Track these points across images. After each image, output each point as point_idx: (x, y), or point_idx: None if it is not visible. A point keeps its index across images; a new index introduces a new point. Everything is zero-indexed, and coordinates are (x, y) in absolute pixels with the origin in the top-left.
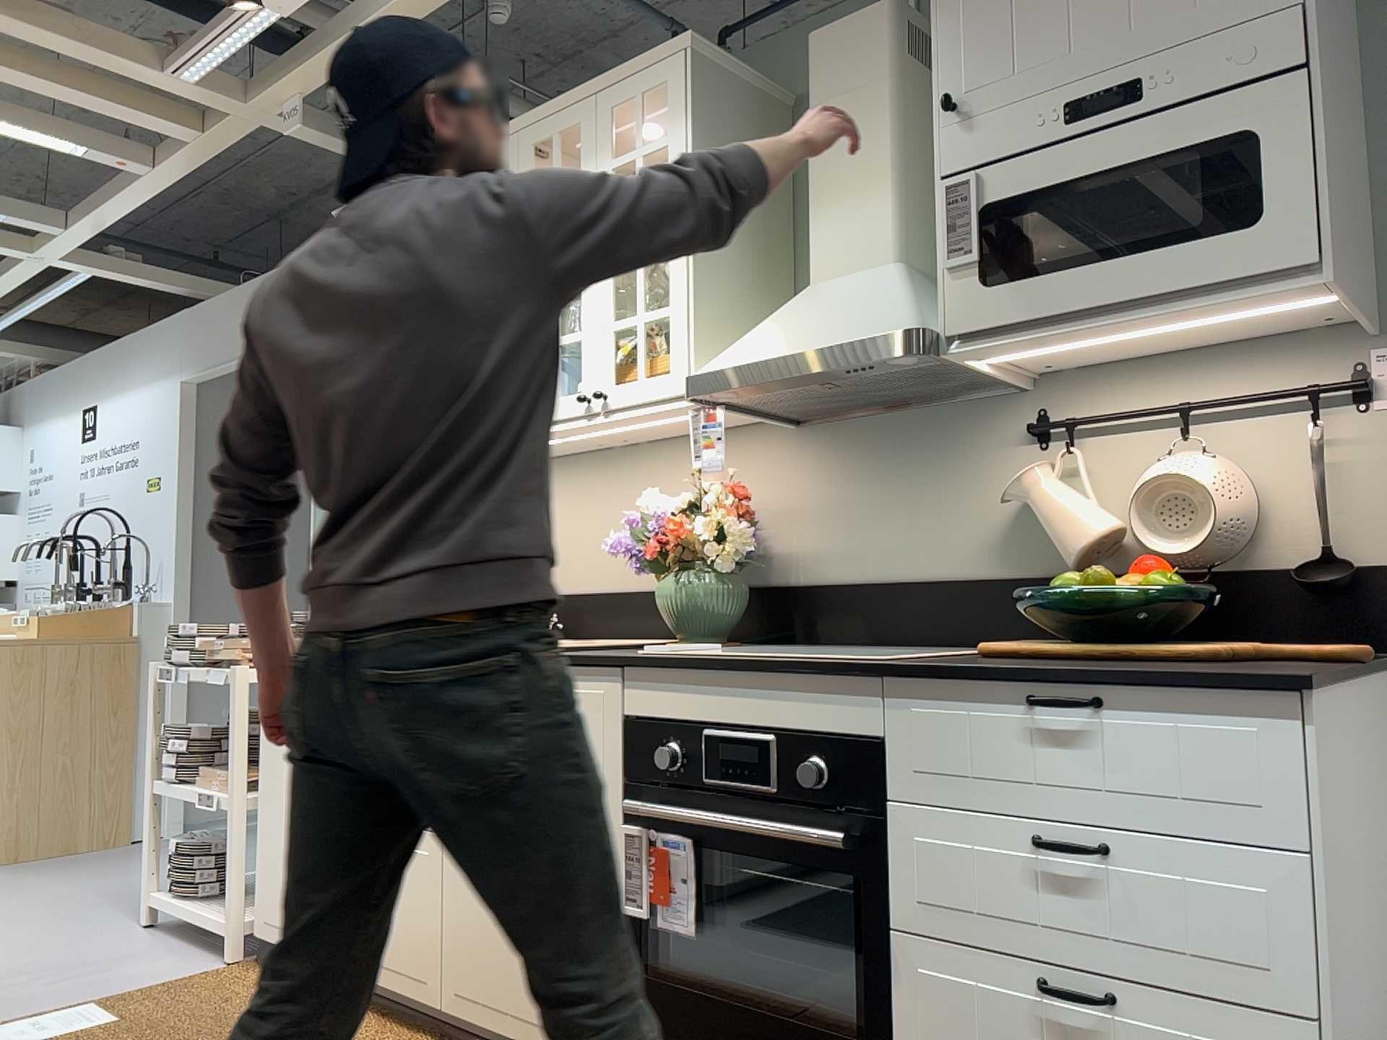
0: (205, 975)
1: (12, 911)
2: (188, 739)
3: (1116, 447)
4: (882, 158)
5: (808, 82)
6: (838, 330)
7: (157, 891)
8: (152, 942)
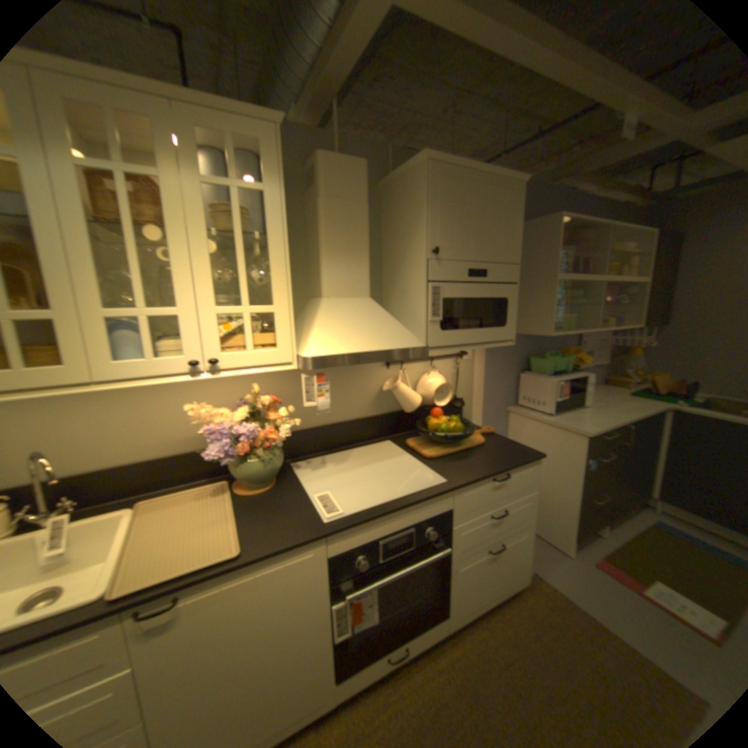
0: None
1: None
2: None
3: (408, 368)
4: (364, 244)
5: (319, 177)
6: (385, 339)
7: None
8: None
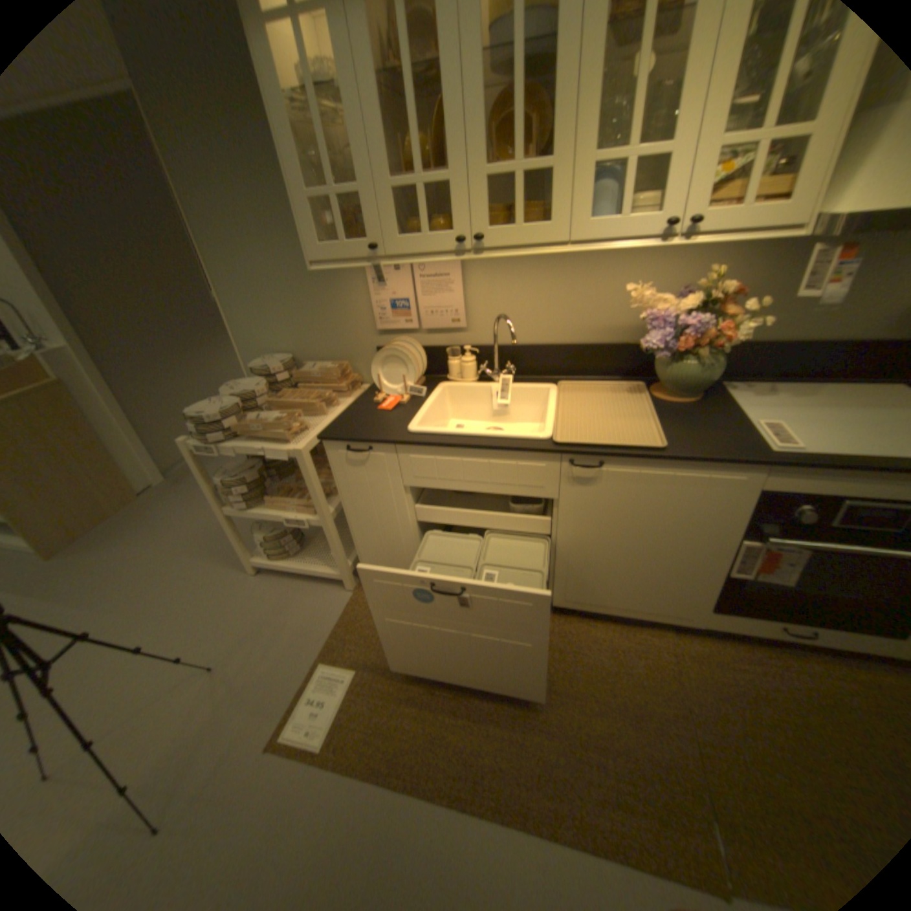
0: (351, 607)
1: (140, 594)
2: (241, 483)
3: None
4: None
5: None
6: None
7: (254, 560)
8: (276, 588)
